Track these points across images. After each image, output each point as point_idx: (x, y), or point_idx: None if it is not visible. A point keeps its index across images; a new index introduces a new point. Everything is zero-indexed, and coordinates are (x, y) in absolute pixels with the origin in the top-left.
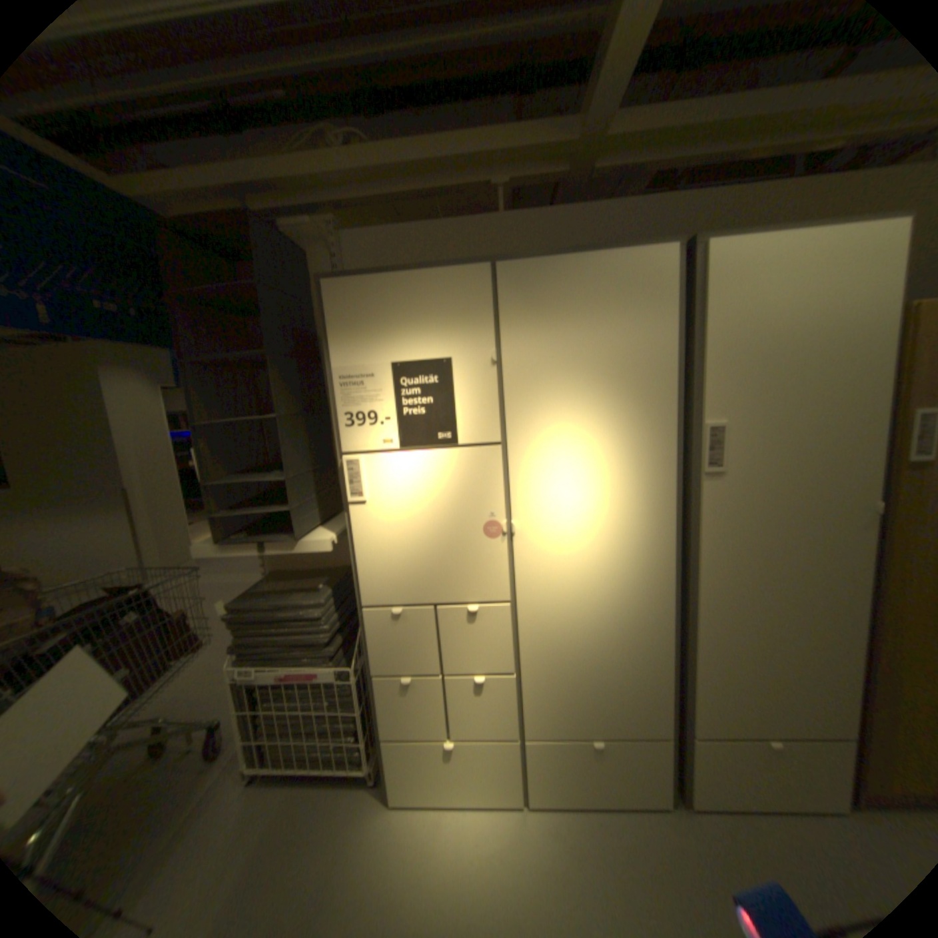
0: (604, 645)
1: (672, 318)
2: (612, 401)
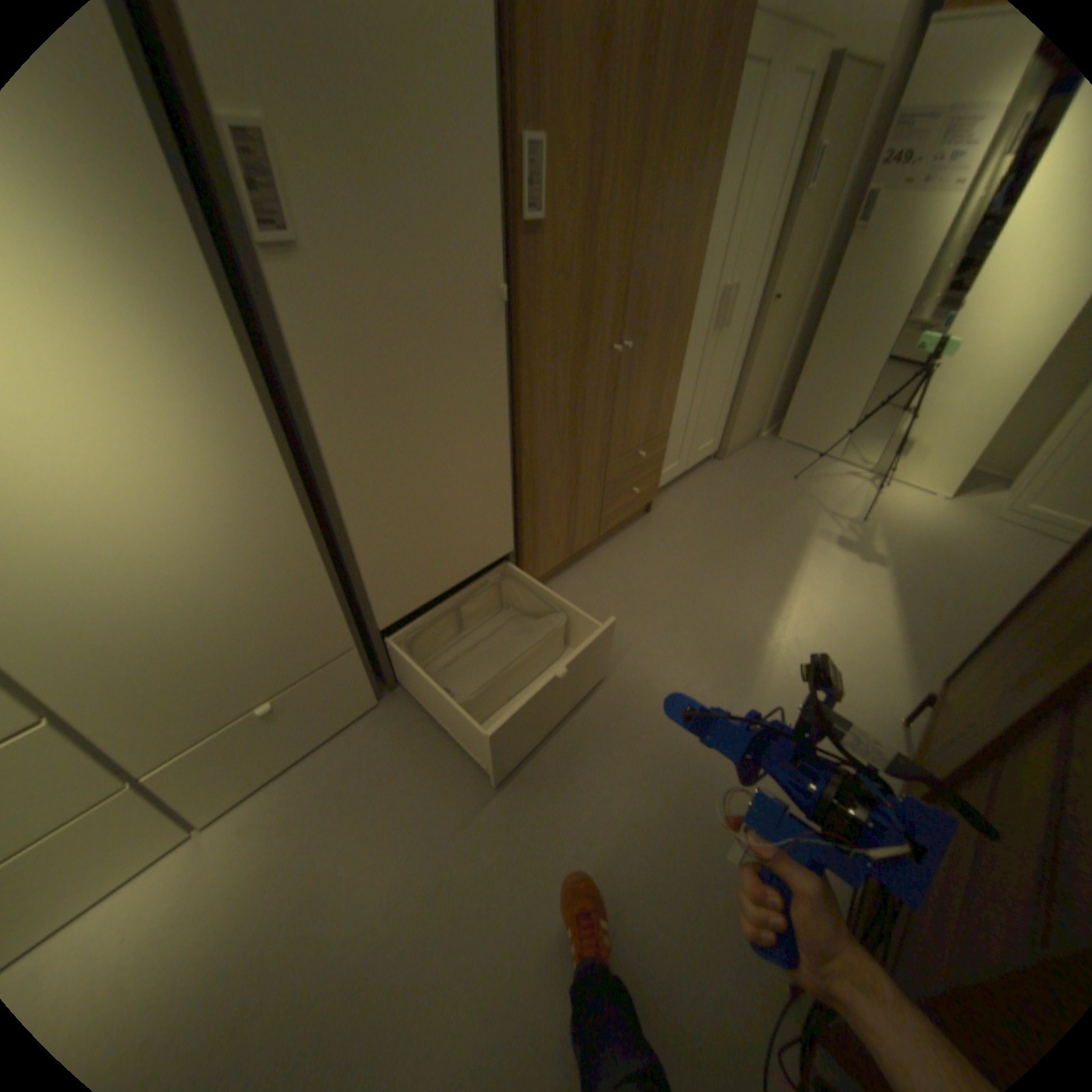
0: (205, 592)
1: None
2: None
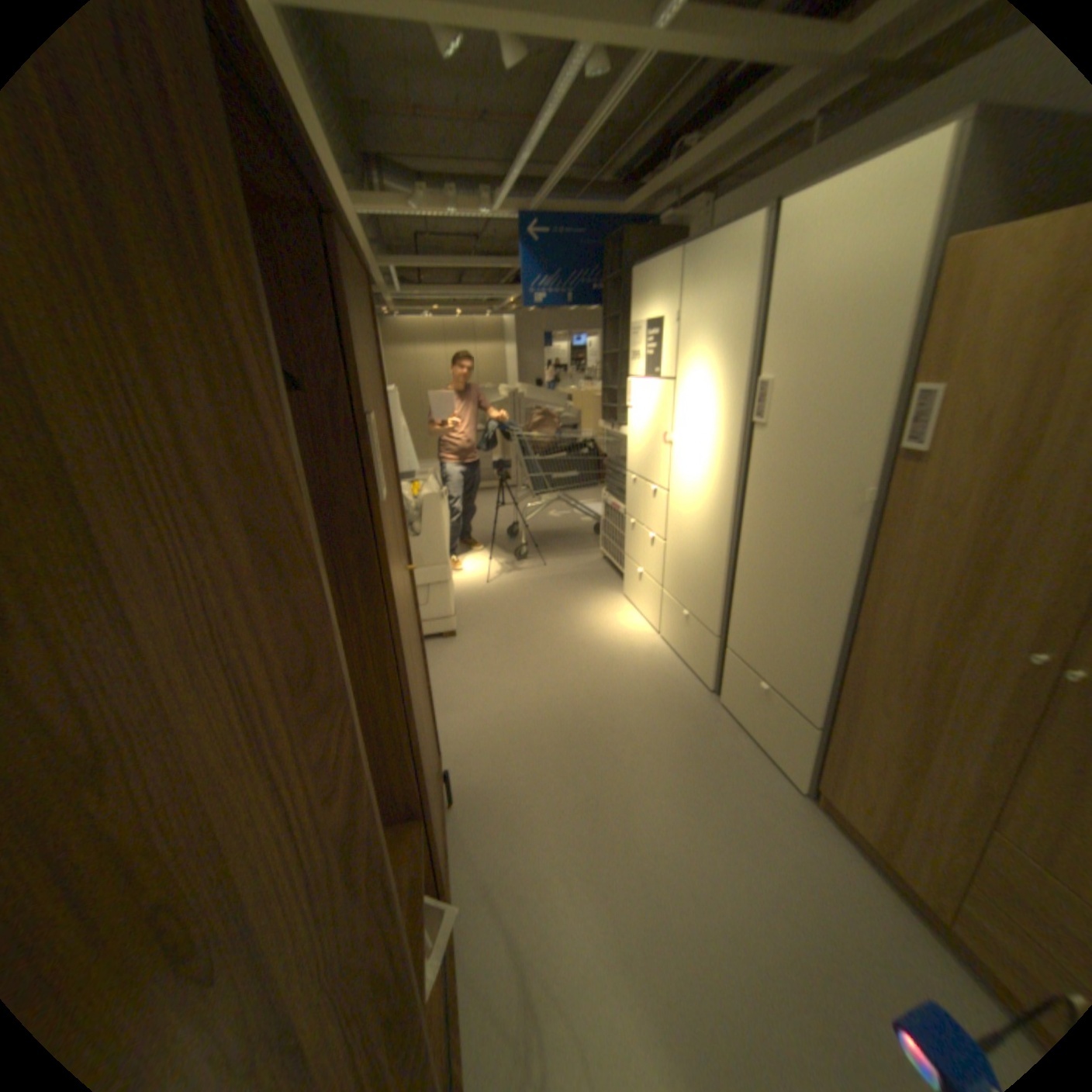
0: (697, 542)
1: (754, 281)
2: (718, 353)
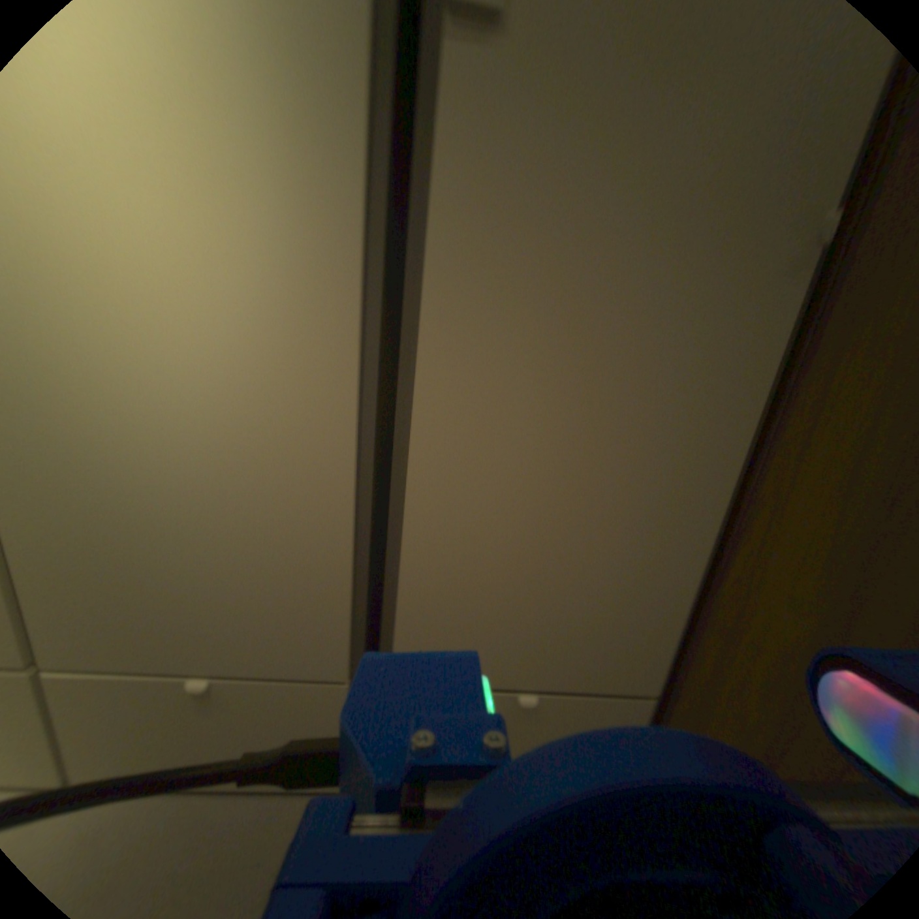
0: (196, 477)
1: None
2: None
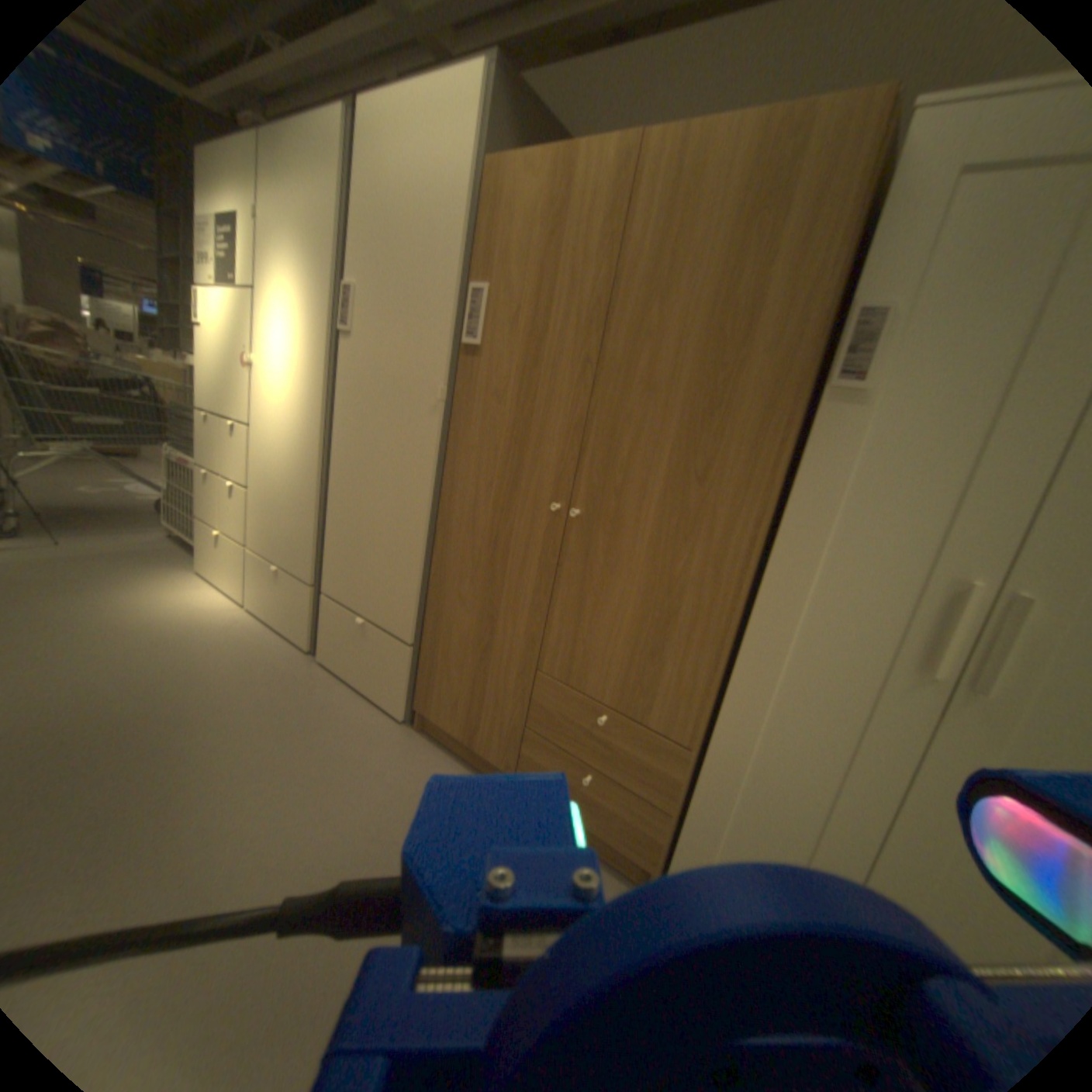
0: (281, 481)
1: (330, 177)
2: (297, 255)
